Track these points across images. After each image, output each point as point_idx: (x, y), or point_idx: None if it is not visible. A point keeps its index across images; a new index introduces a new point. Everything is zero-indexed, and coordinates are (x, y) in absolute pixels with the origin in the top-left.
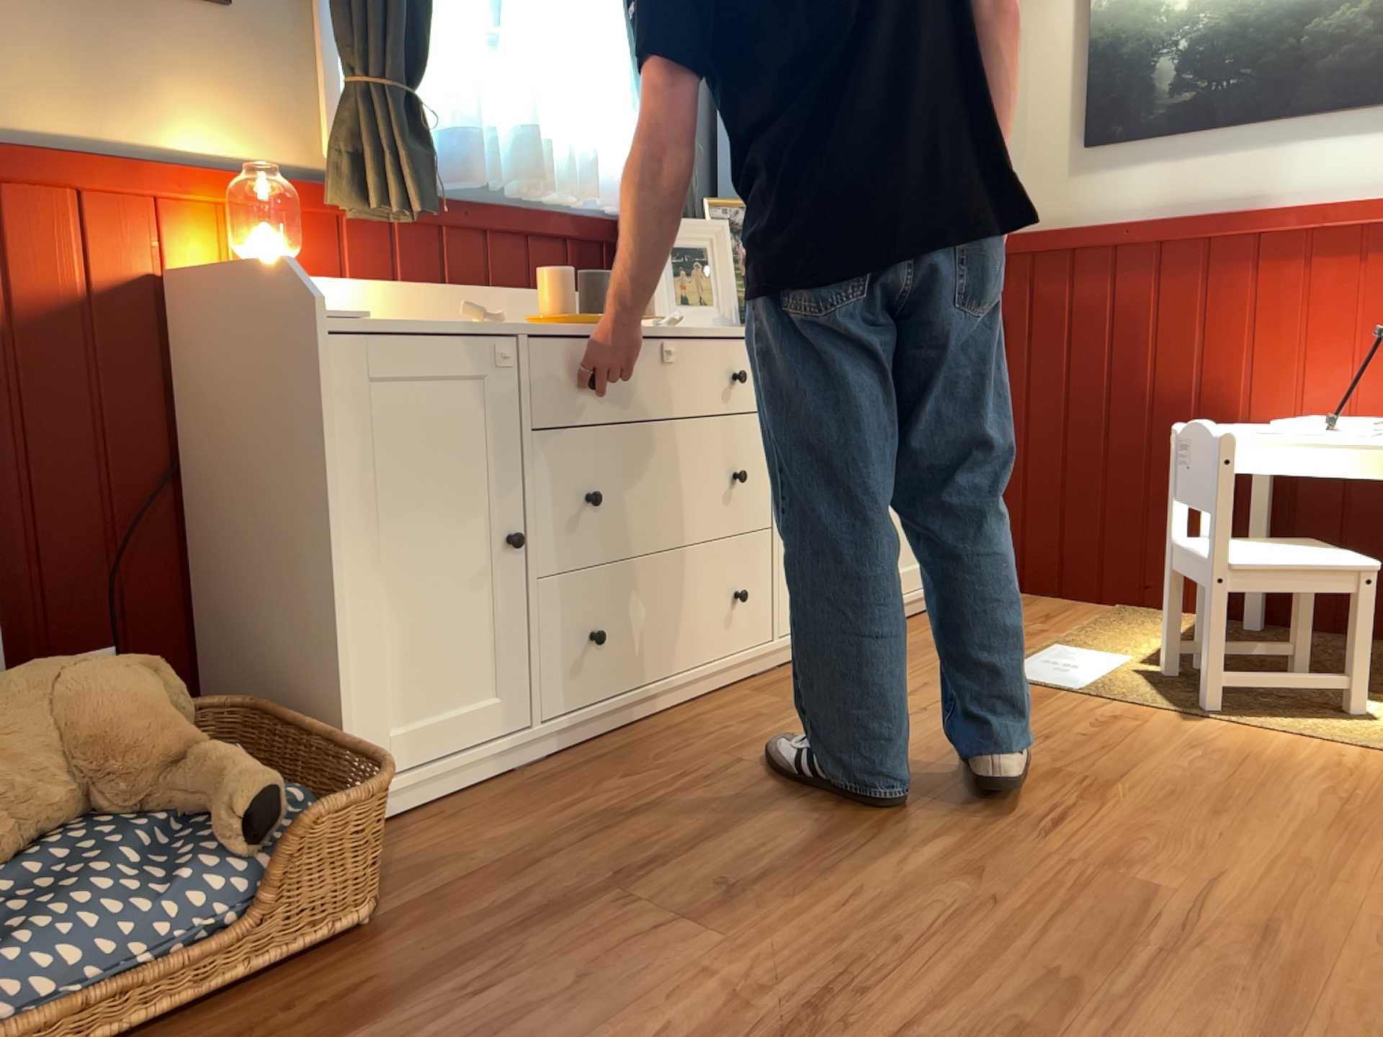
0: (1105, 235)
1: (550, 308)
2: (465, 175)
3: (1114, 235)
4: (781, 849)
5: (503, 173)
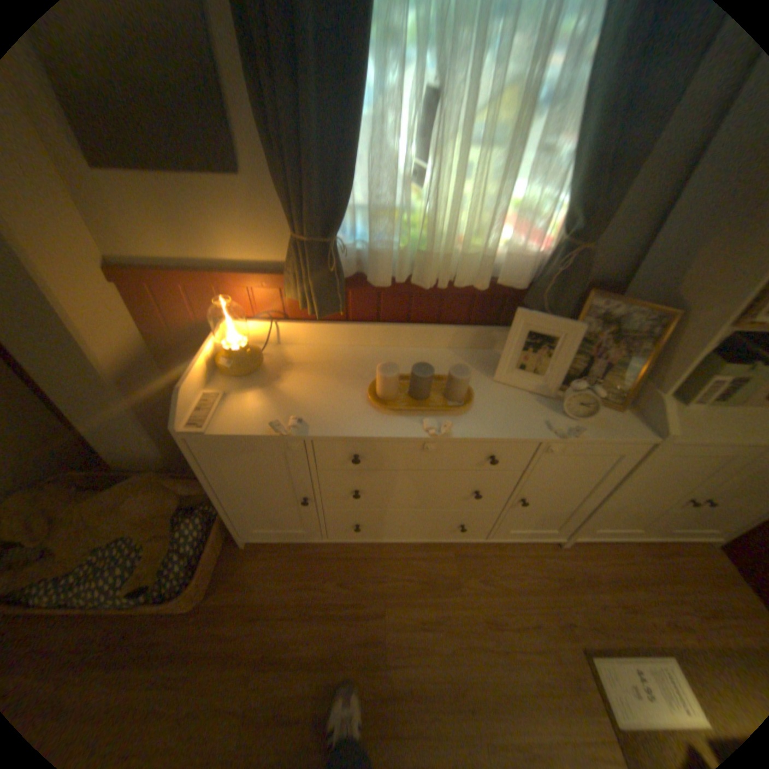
0: None
1: (379, 389)
2: (375, 281)
3: None
4: (316, 709)
5: (416, 270)
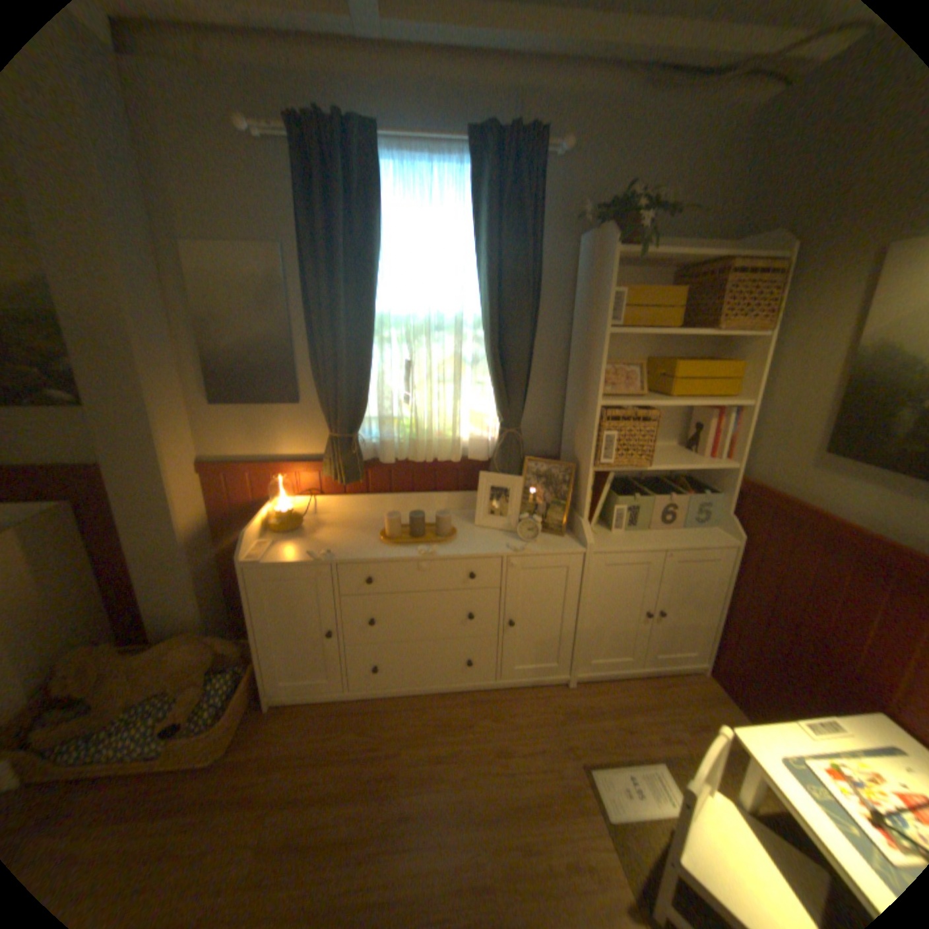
0: (824, 523)
1: (387, 532)
2: (384, 460)
3: (830, 526)
4: (329, 837)
5: (411, 453)
